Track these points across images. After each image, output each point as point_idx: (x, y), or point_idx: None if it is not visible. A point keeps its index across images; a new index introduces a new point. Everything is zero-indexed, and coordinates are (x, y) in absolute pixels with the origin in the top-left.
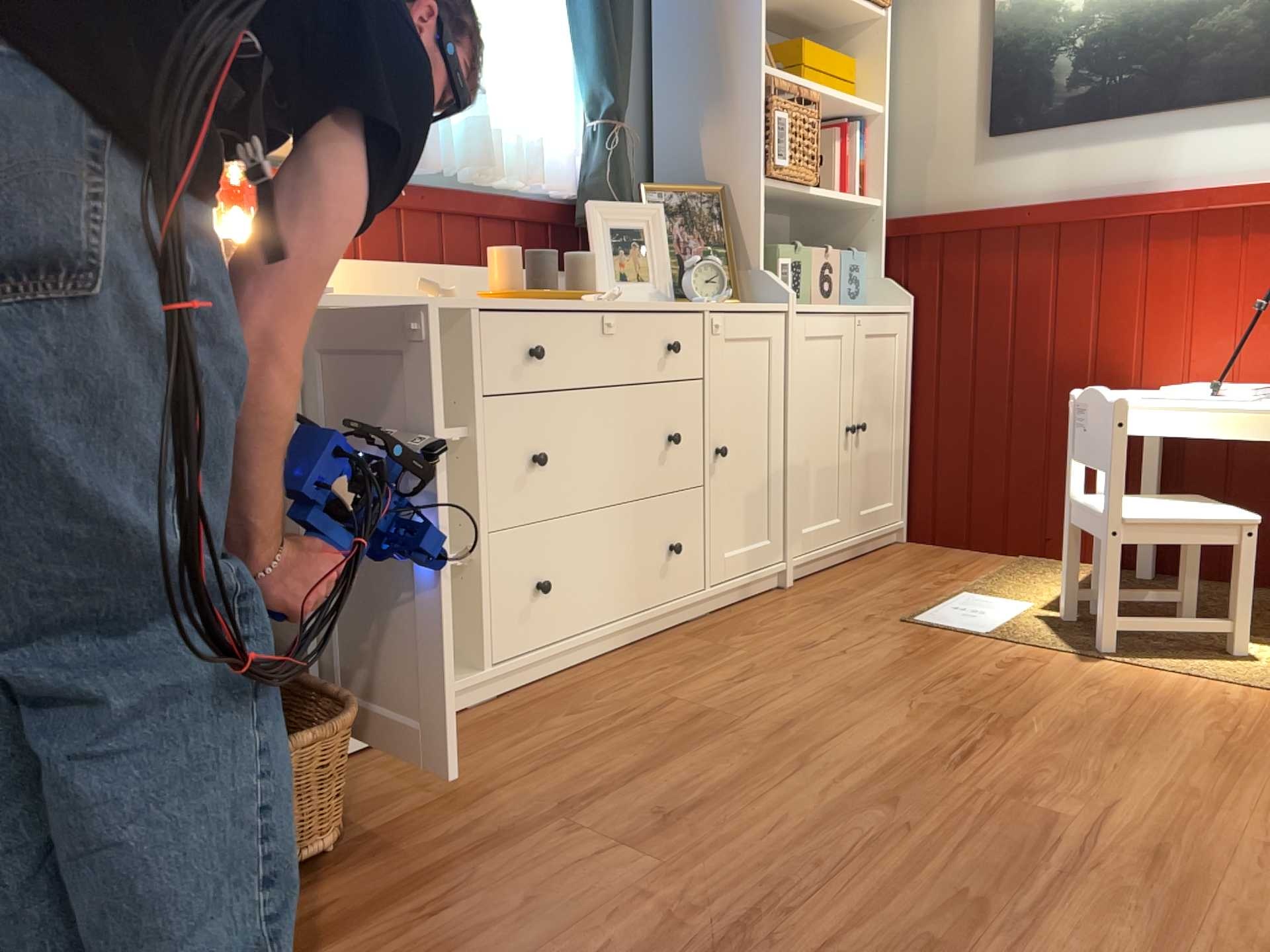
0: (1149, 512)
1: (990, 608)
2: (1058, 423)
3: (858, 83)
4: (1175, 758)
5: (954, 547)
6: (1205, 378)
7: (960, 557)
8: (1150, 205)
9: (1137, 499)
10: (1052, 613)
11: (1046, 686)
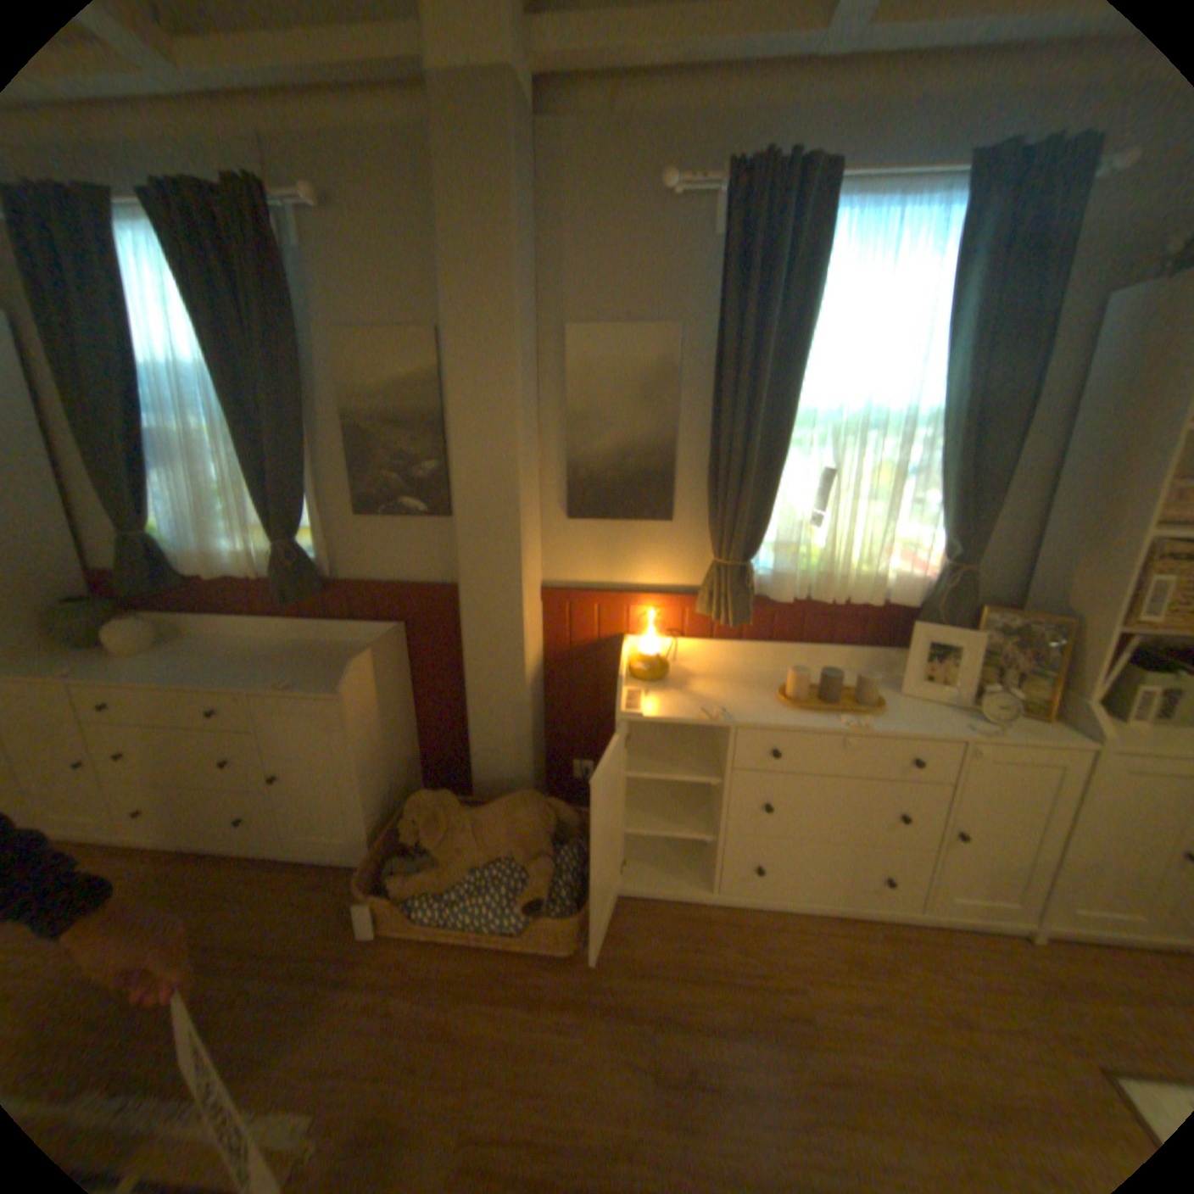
0: None
1: None
2: None
3: None
4: None
5: None
6: None
7: None
8: None
9: None
10: None
11: None
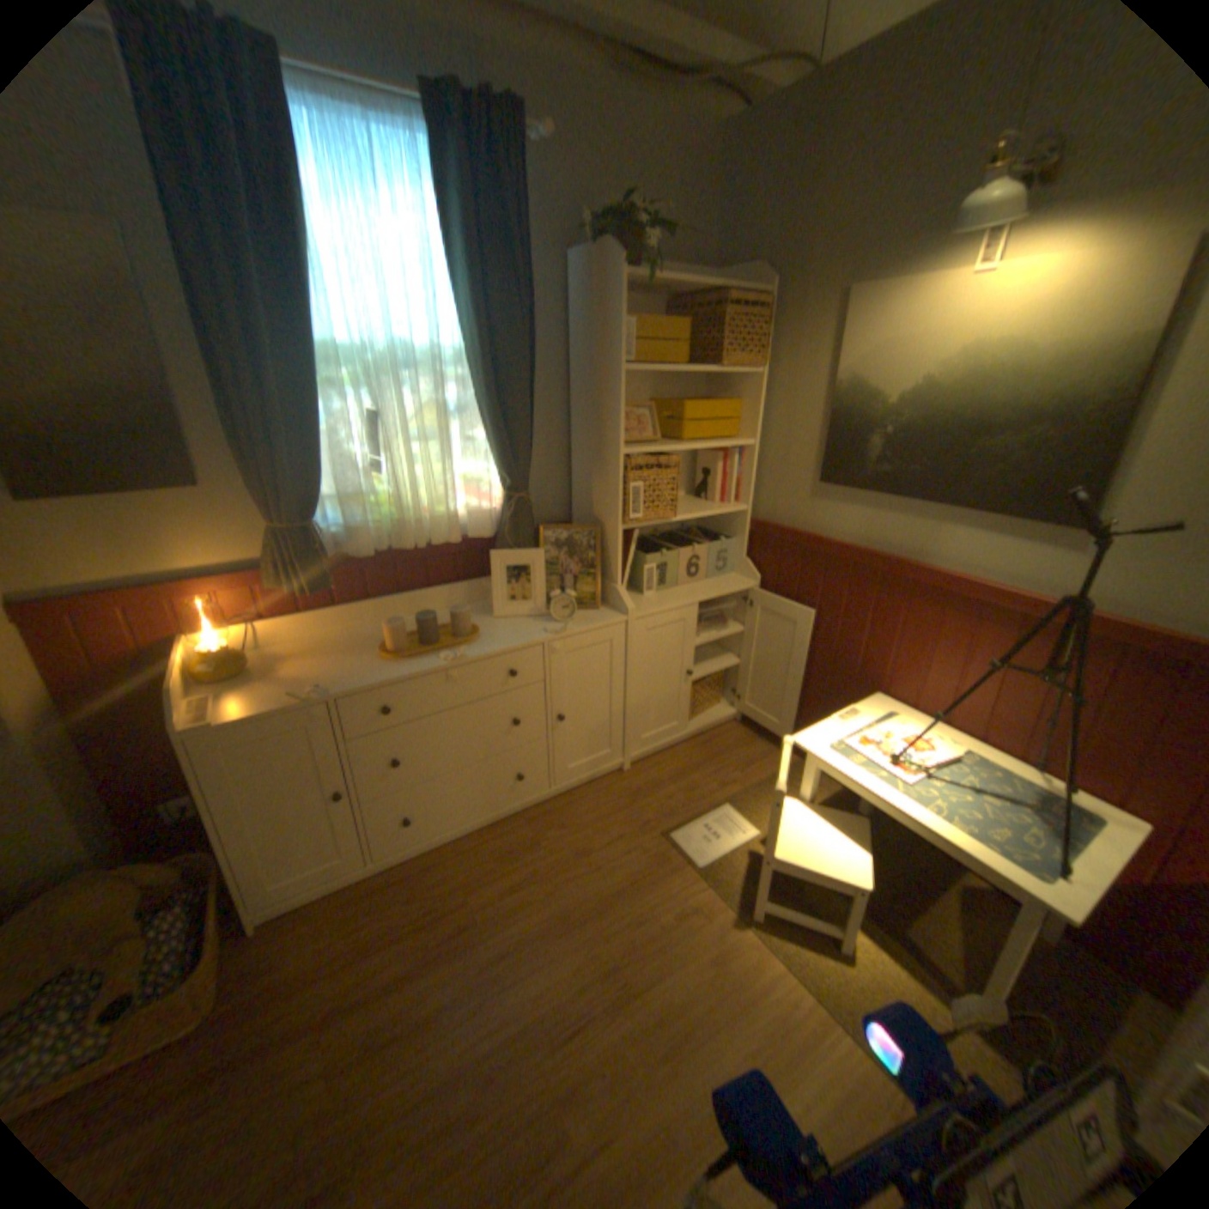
0: (802, 852)
1: (727, 833)
2: (834, 694)
3: (741, 417)
4: (696, 1091)
5: (766, 737)
6: (932, 708)
7: (761, 750)
8: (917, 574)
9: (817, 819)
10: (763, 852)
11: (685, 957)
